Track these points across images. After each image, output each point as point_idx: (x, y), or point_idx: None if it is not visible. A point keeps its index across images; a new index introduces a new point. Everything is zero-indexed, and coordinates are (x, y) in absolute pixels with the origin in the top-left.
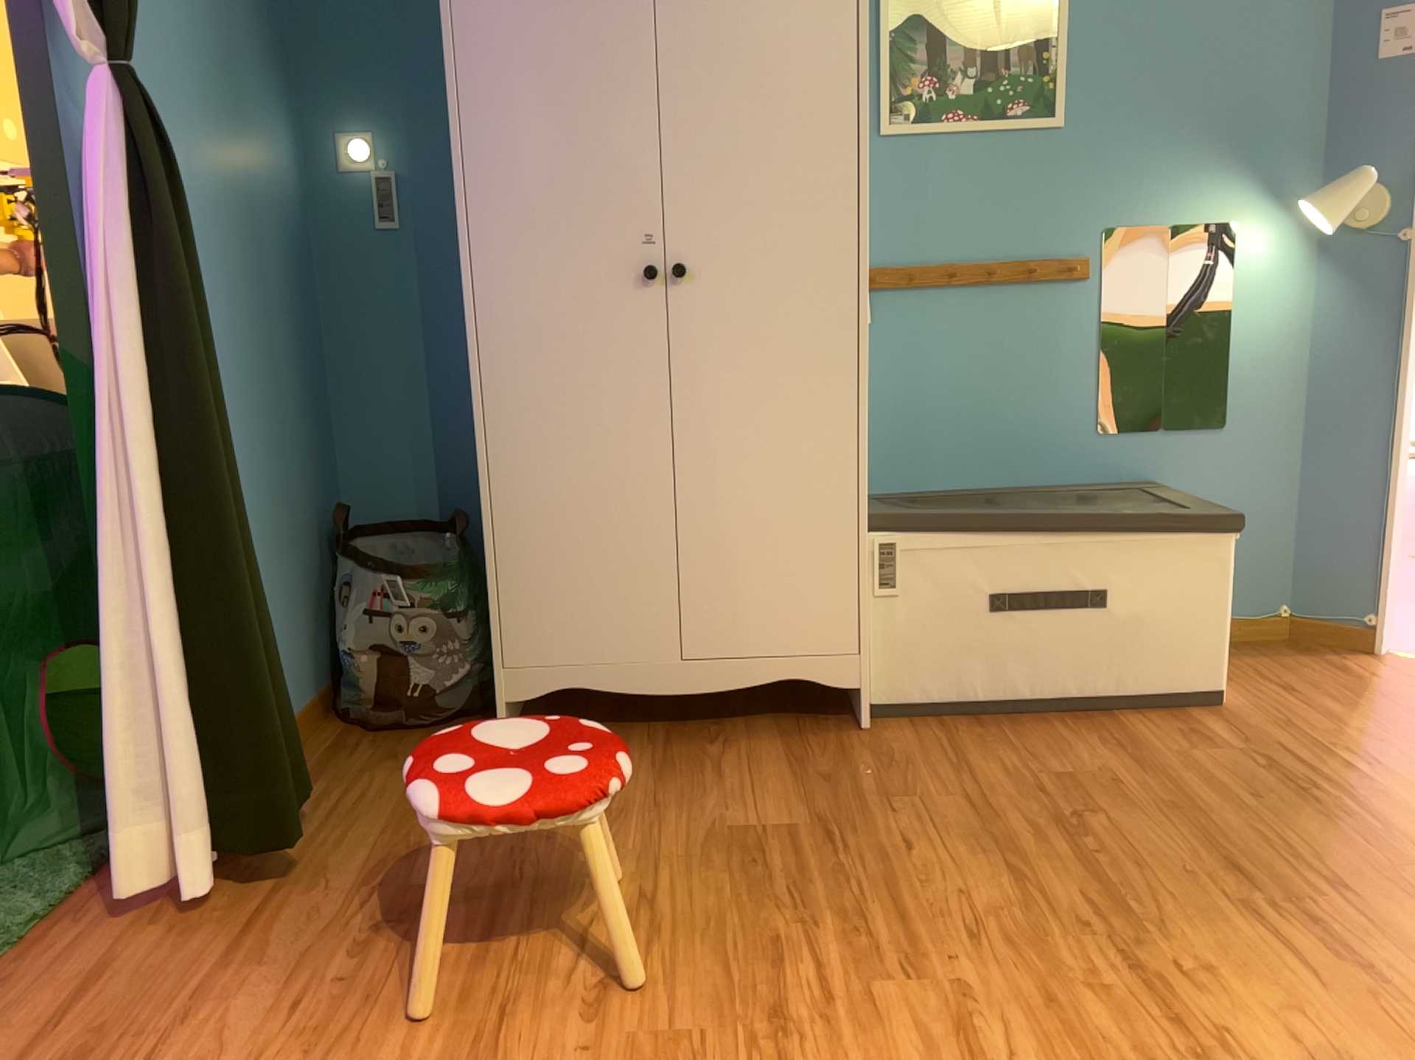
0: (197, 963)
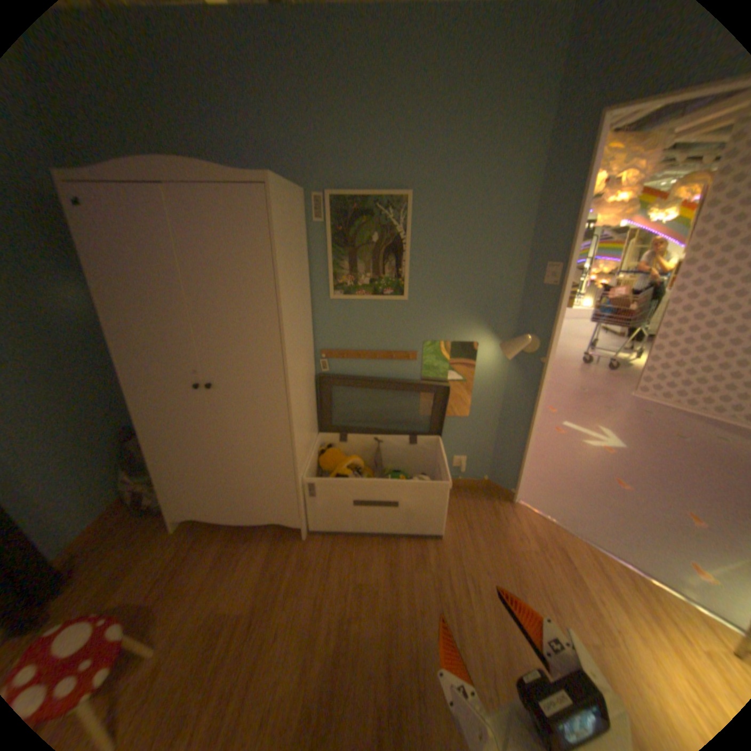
0: None
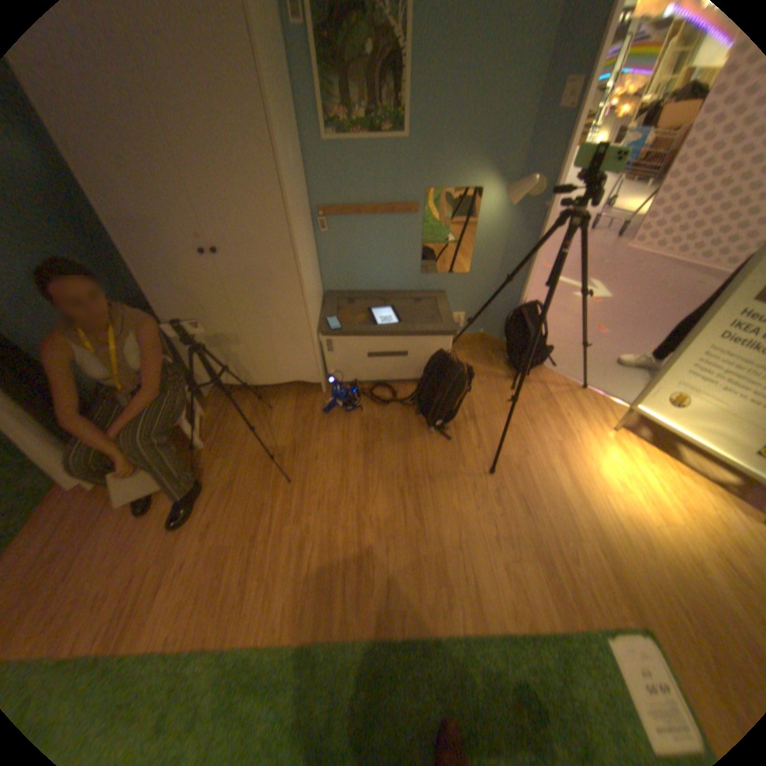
0: (97, 516)
